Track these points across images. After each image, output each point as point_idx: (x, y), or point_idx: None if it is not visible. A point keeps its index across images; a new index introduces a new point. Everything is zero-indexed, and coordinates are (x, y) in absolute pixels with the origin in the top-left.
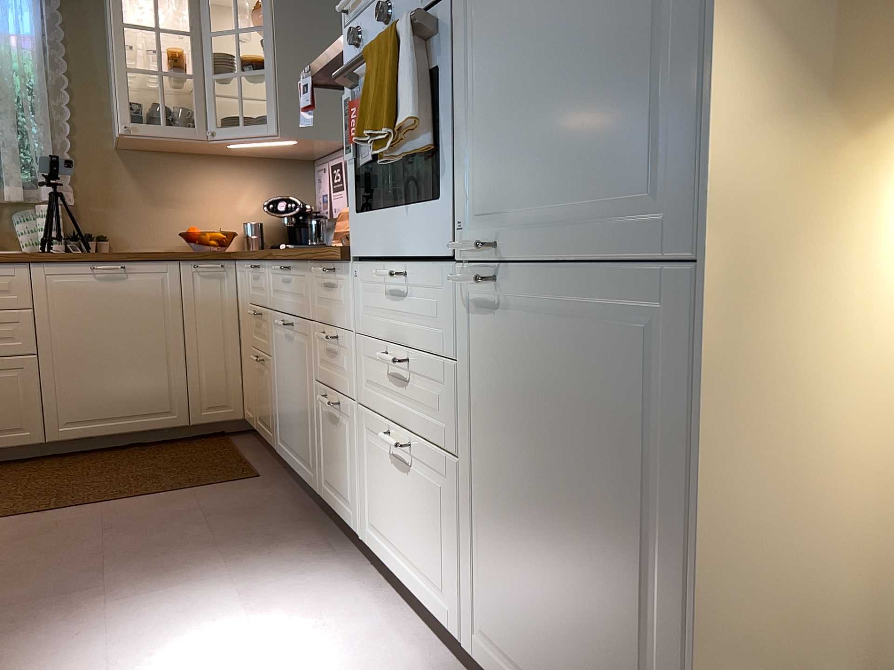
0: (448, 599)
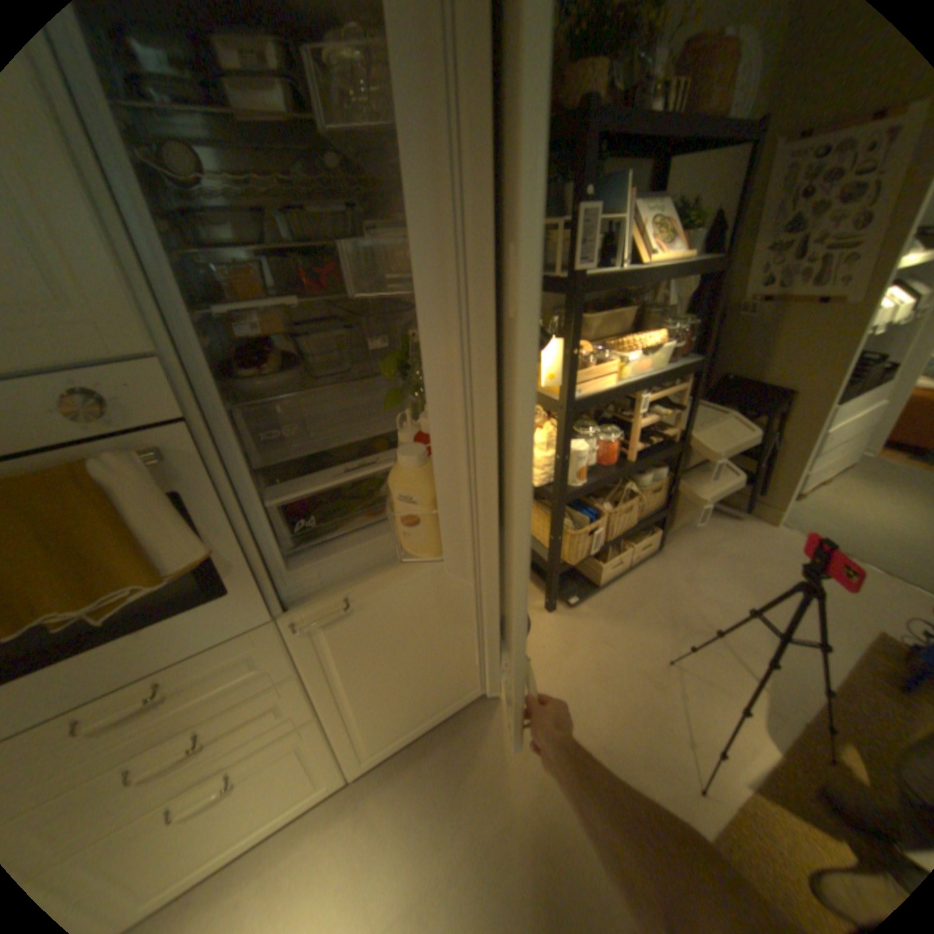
0: (313, 790)
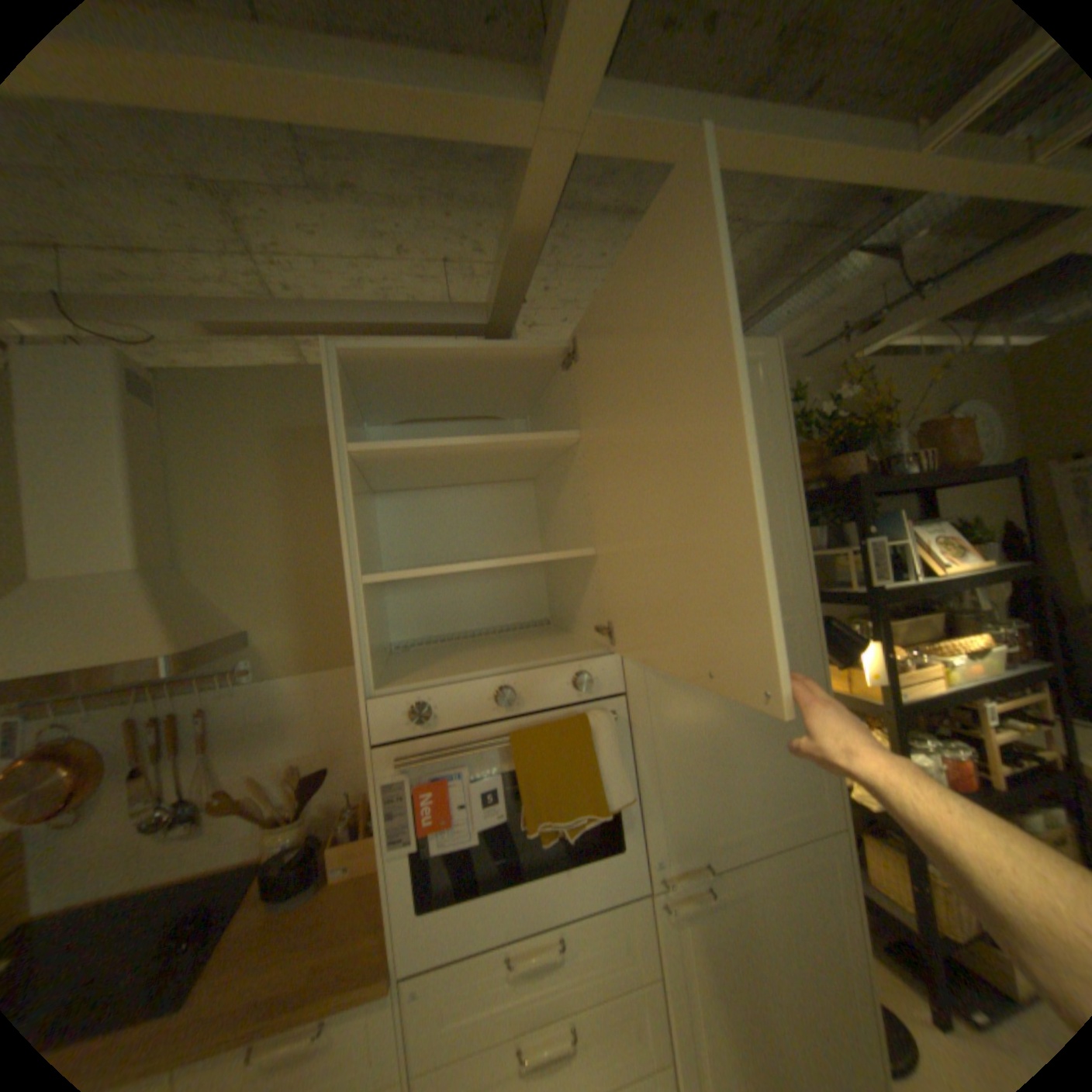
0: None
